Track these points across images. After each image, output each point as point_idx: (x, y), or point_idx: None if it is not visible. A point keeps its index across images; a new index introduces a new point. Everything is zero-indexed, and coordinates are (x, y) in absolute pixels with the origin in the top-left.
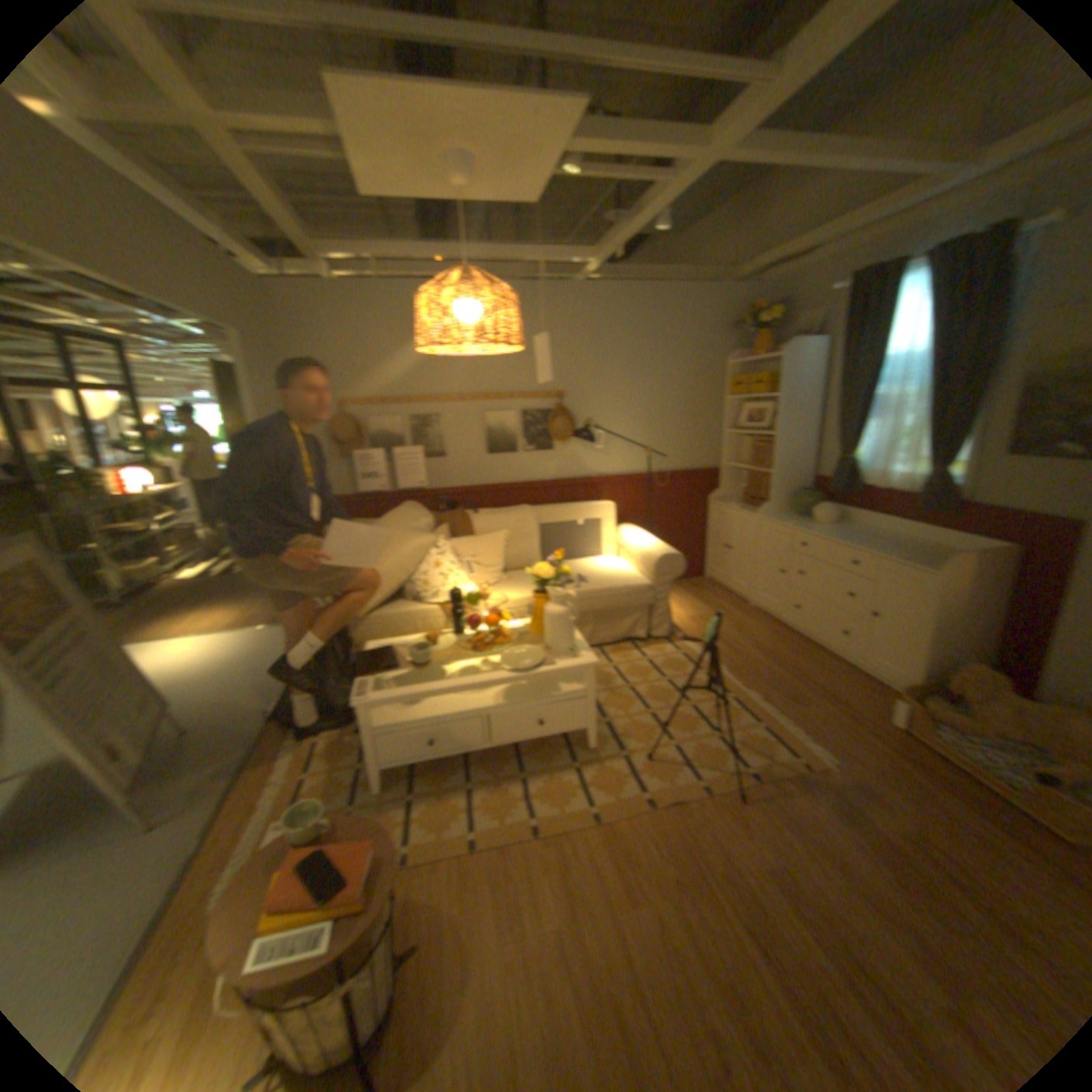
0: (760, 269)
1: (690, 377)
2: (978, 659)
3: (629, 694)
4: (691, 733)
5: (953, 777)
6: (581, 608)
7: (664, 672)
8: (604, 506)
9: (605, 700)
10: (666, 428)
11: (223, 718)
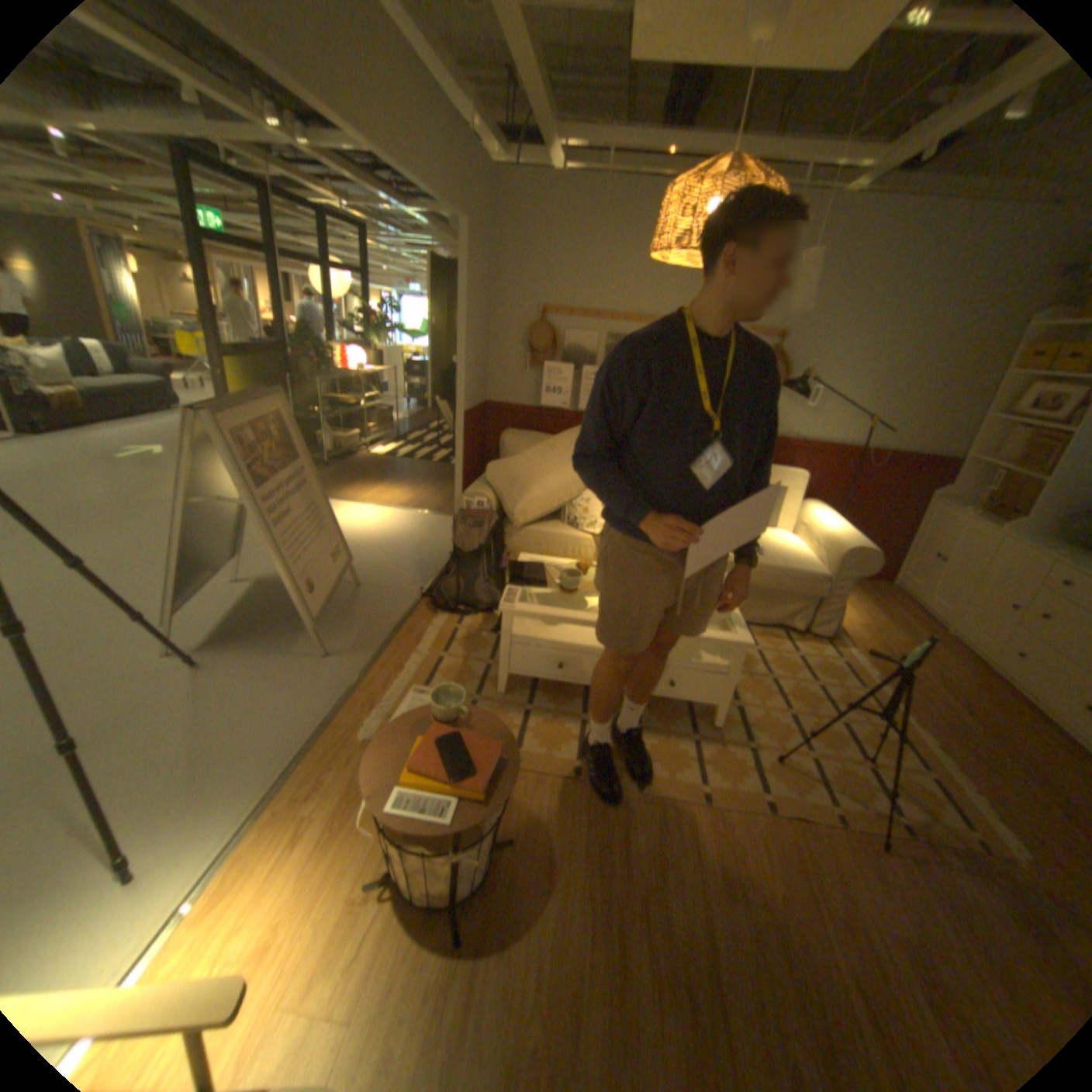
0: None
1: (968, 336)
2: None
3: (773, 686)
4: (839, 752)
5: None
6: None
7: (819, 676)
8: (800, 474)
9: (744, 683)
10: (910, 396)
11: (391, 582)
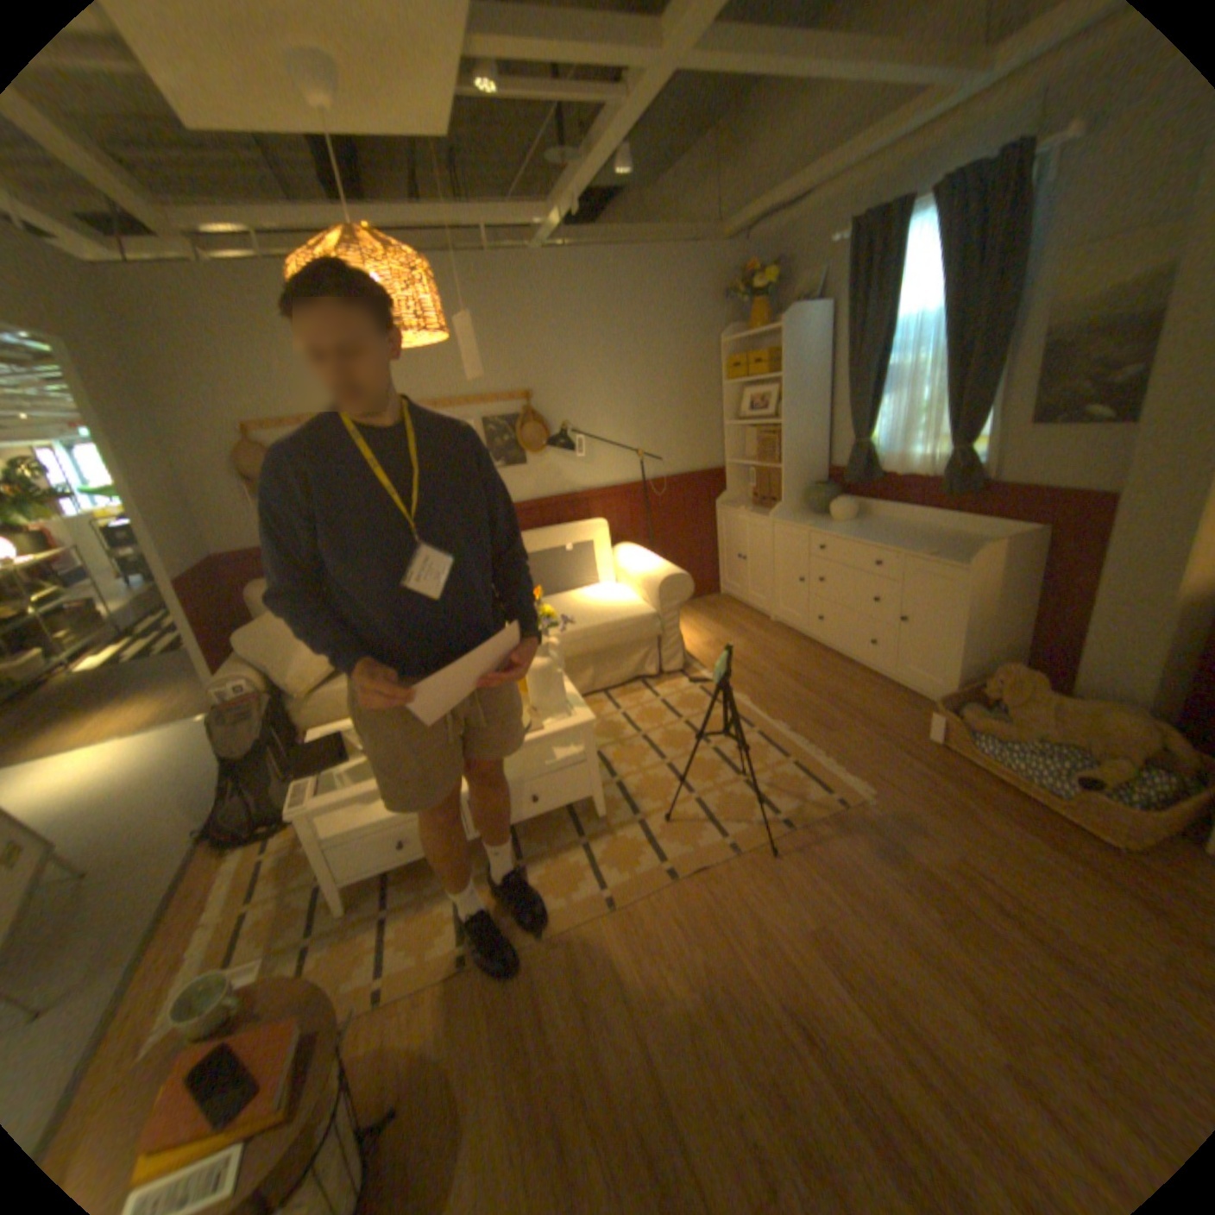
0: (750, 223)
1: (681, 362)
2: (1013, 656)
3: (643, 744)
4: (714, 780)
5: (996, 791)
6: (579, 650)
7: (681, 712)
8: (596, 525)
9: (615, 754)
10: (660, 425)
11: (141, 845)
